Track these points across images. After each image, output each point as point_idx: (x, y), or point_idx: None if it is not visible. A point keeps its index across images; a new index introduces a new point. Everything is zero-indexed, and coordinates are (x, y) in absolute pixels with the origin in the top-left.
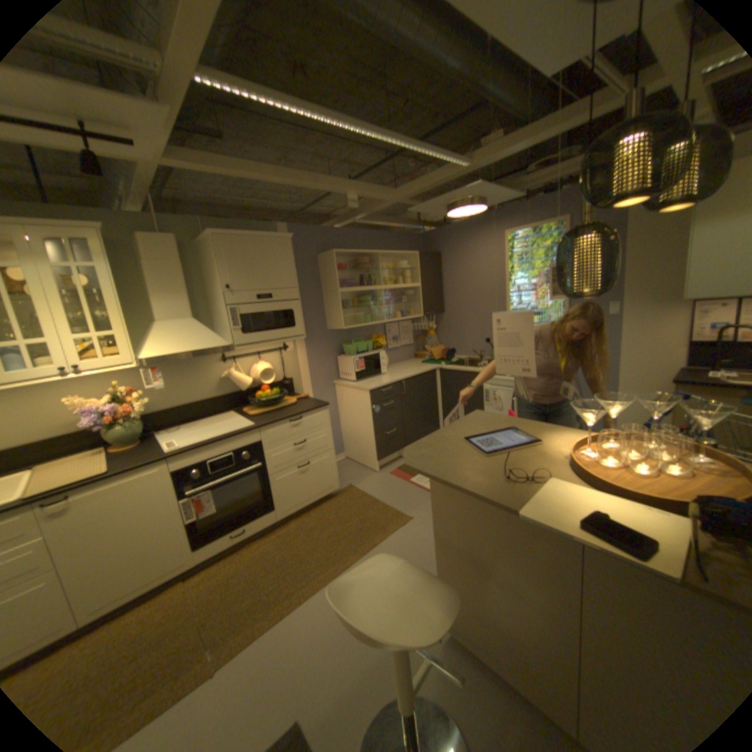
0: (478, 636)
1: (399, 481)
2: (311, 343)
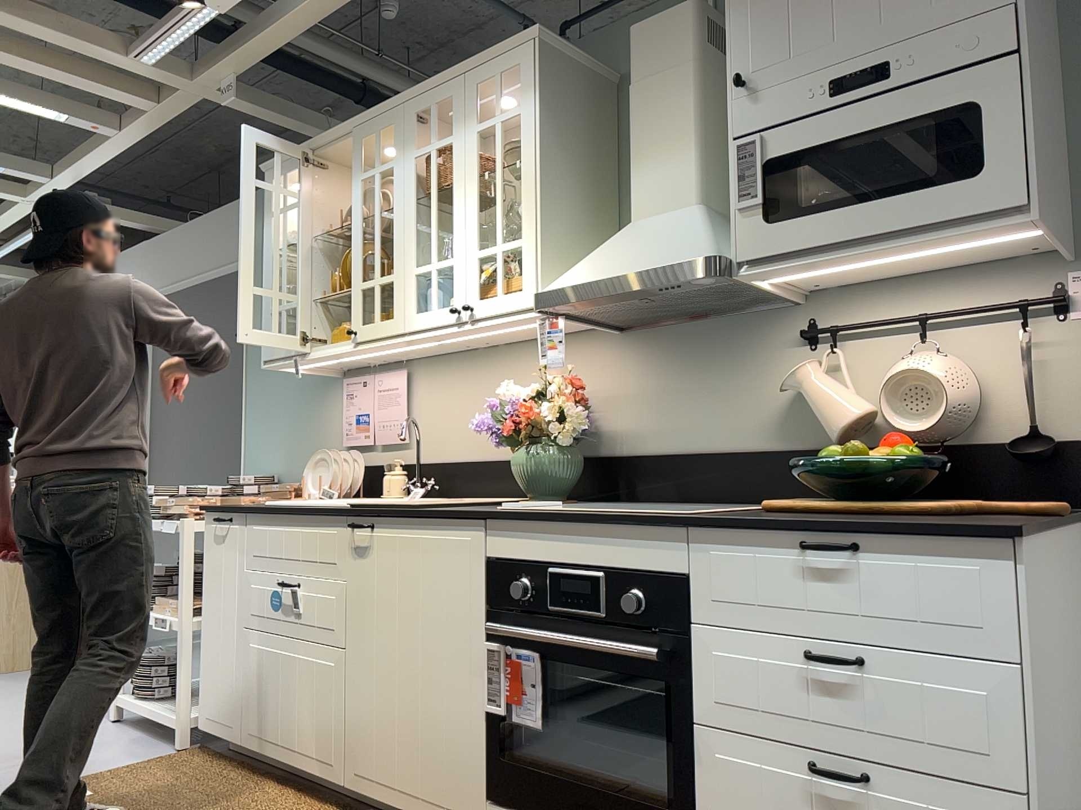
0: None
1: None
2: None
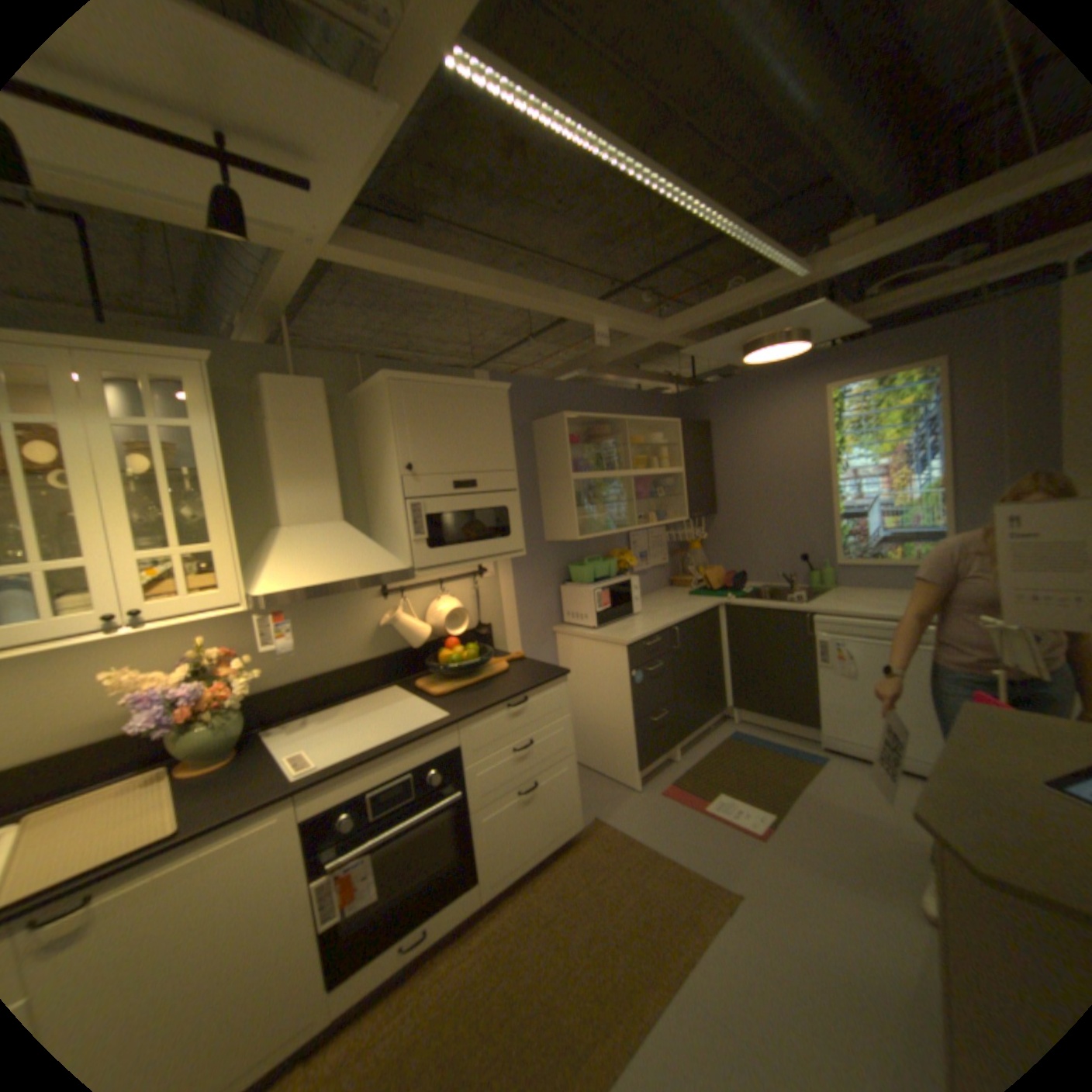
0: None
1: (684, 811)
2: (522, 563)
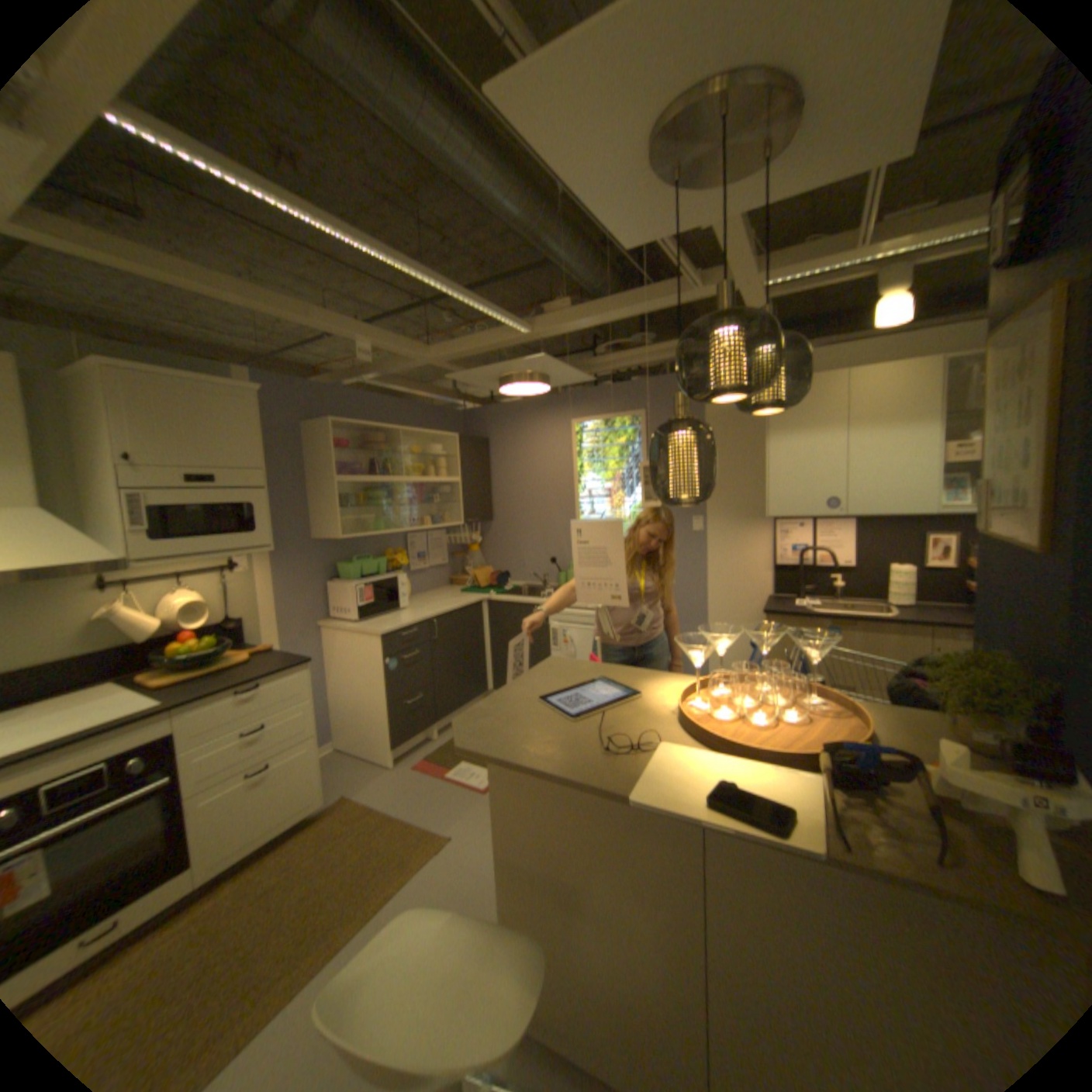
0: (563, 1017)
1: (426, 779)
2: (282, 559)
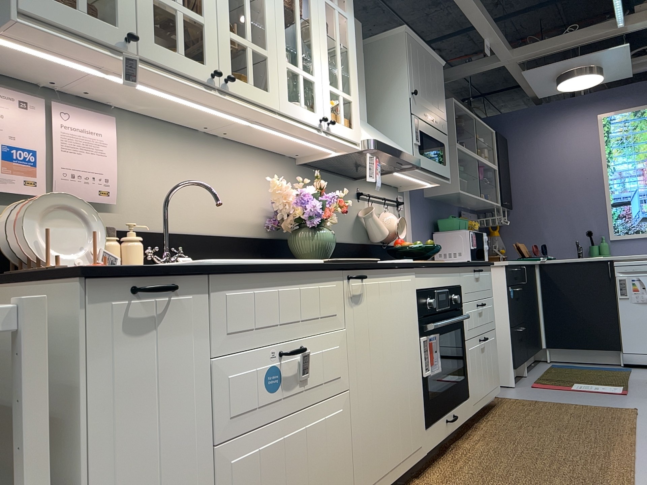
0: None
1: (556, 389)
2: (415, 208)
